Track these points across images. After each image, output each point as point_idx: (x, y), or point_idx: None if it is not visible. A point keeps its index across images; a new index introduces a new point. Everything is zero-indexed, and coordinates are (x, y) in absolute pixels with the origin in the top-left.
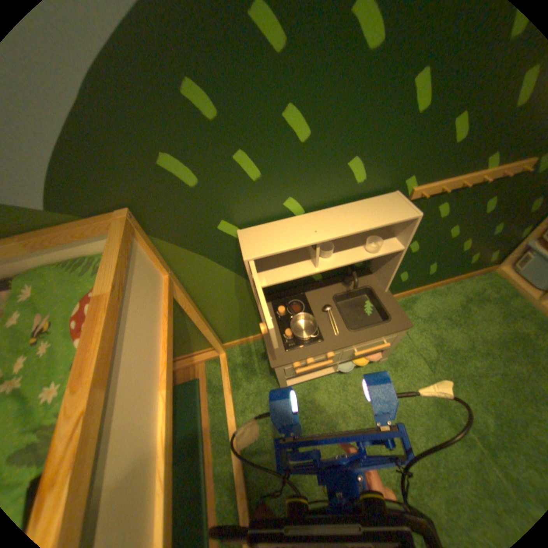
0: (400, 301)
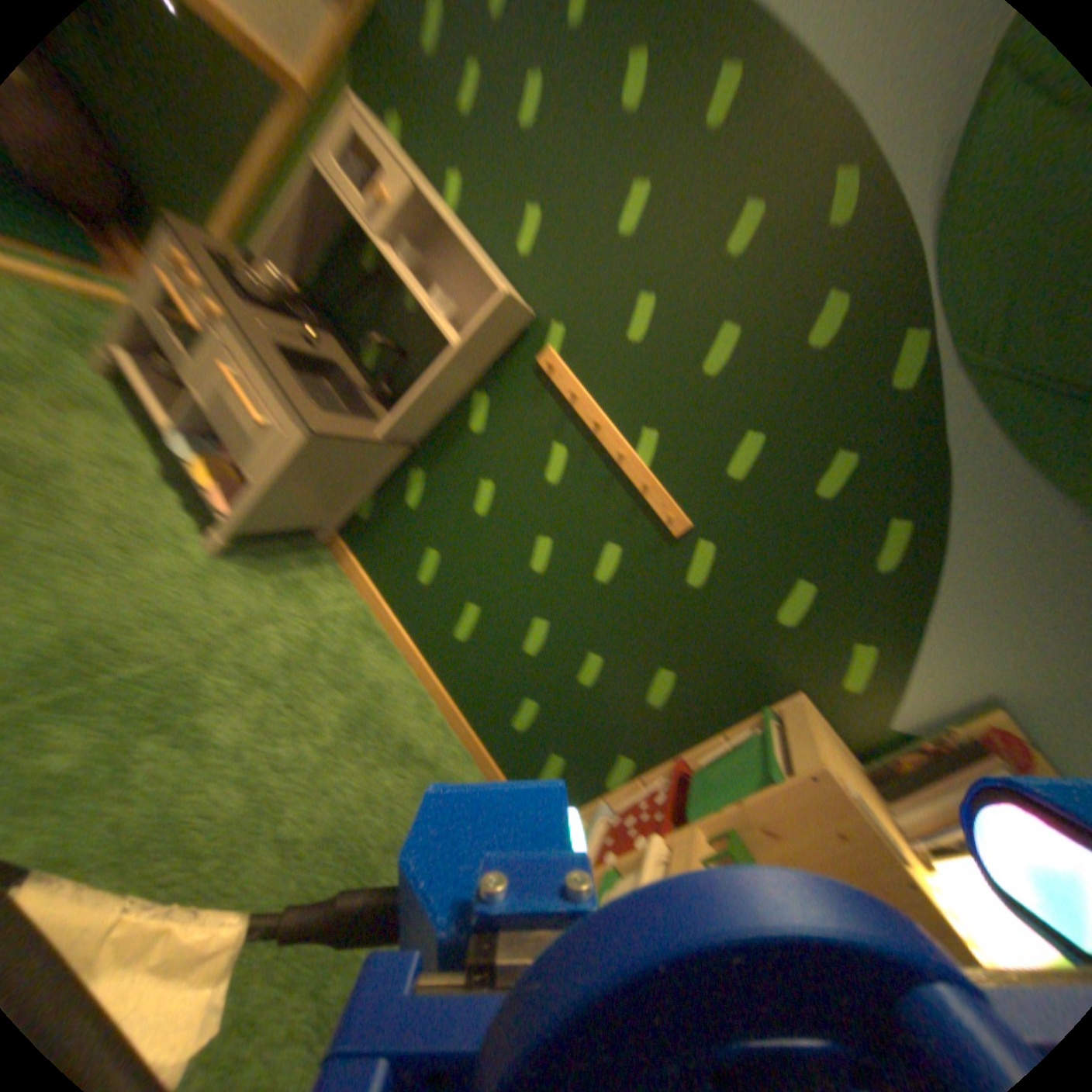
0: (381, 628)
